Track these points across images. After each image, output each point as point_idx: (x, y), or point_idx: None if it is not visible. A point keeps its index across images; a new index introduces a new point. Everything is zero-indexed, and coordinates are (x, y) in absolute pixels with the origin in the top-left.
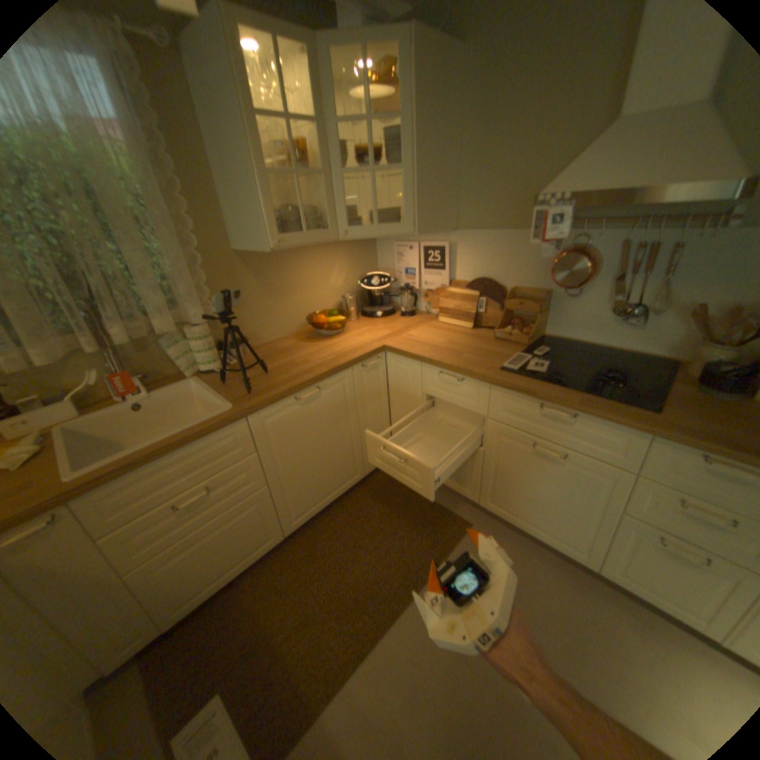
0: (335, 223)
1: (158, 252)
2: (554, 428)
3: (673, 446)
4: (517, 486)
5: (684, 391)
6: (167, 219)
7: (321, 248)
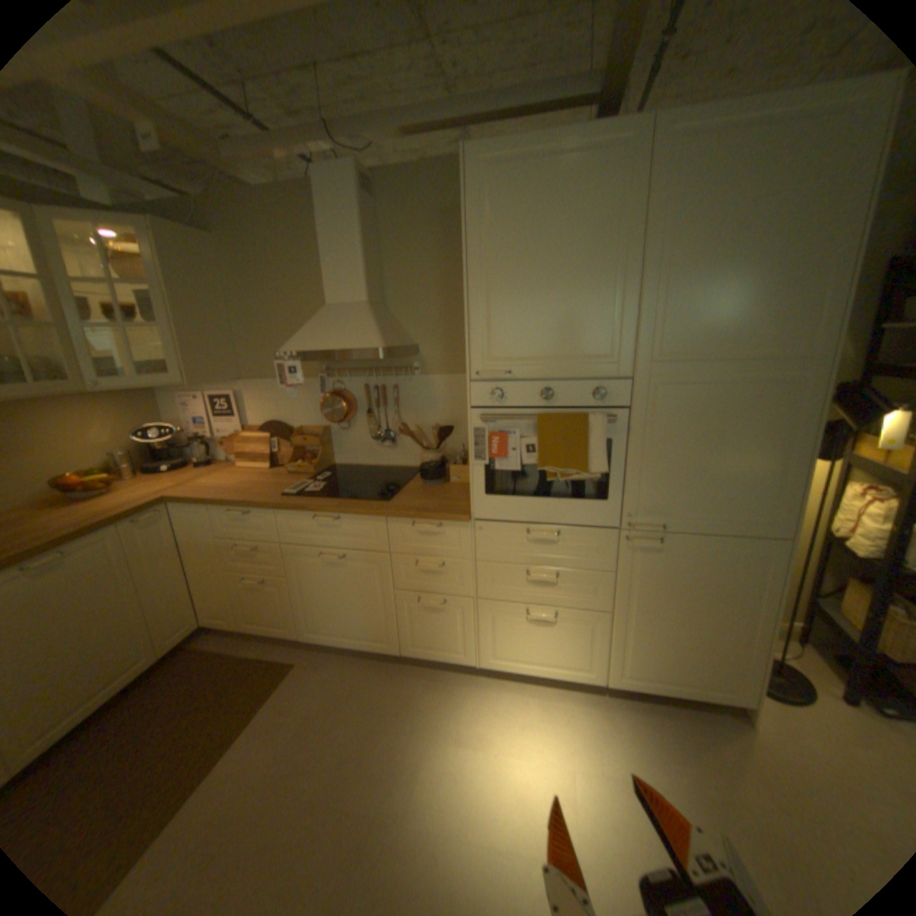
0: (79, 374)
1: None
2: (329, 534)
3: (396, 521)
4: (321, 603)
5: (413, 485)
6: None
7: (68, 401)
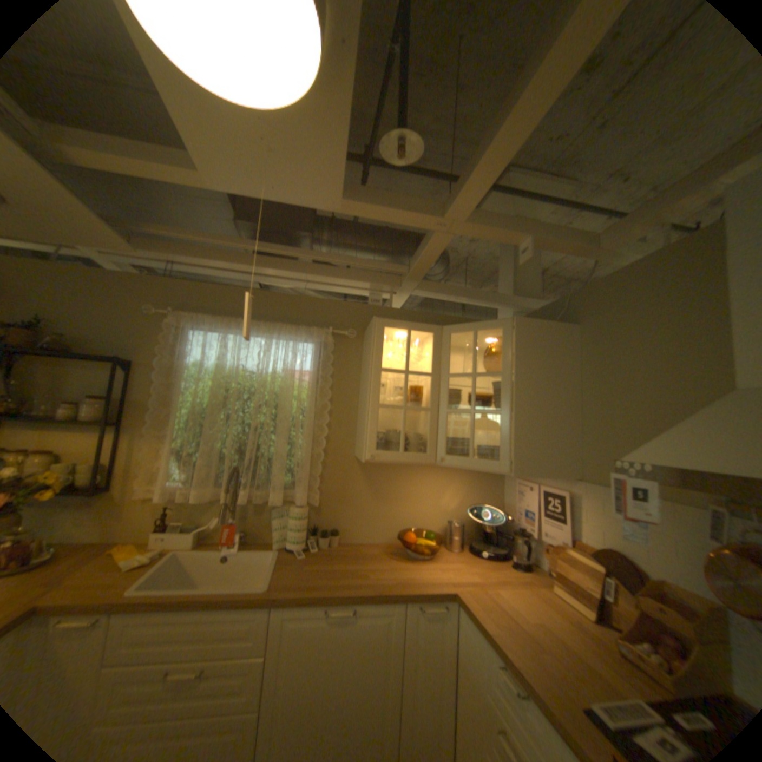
0: (437, 449)
1: (297, 445)
2: None
3: None
4: None
5: None
6: (316, 425)
7: (438, 468)
